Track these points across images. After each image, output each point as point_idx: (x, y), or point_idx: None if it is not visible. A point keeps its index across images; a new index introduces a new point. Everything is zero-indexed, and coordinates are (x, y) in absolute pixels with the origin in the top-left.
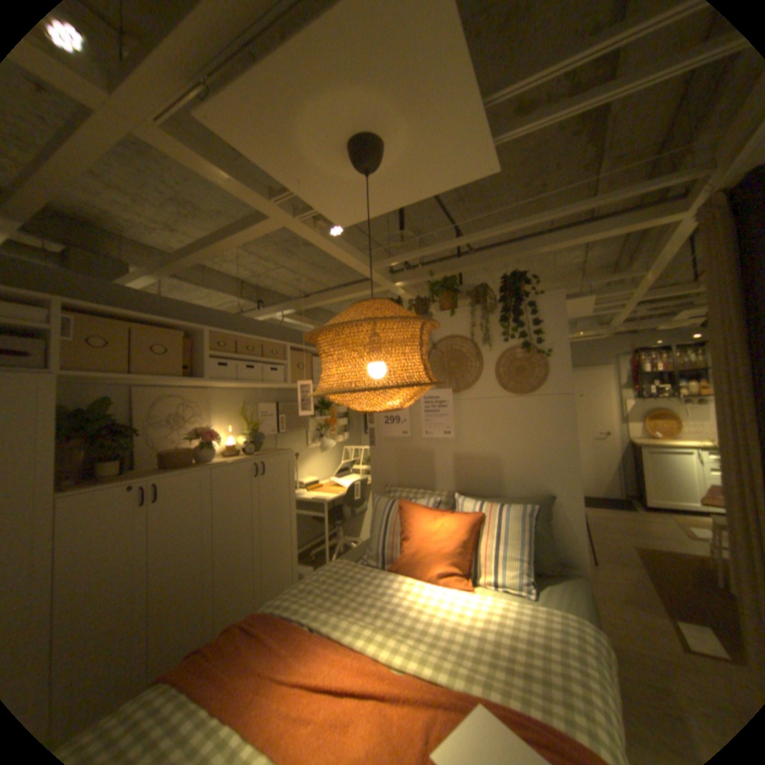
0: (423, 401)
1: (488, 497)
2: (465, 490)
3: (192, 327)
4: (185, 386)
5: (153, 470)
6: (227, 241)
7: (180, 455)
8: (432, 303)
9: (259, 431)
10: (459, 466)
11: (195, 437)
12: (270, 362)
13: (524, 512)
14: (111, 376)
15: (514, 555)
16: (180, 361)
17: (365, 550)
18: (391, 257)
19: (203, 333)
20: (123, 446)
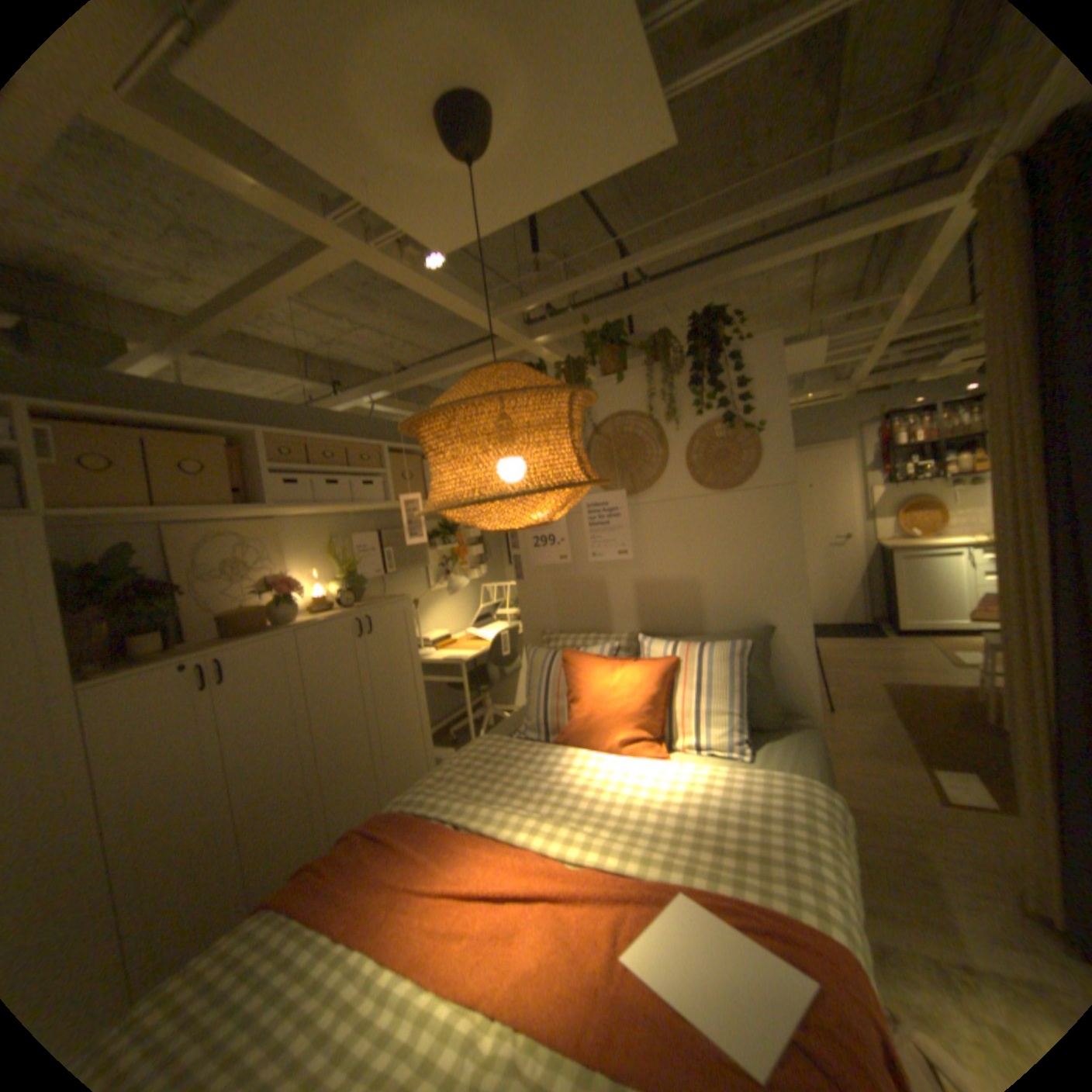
0: (586, 511)
1: (684, 635)
2: (652, 628)
3: (236, 428)
4: (239, 517)
5: (211, 638)
6: (268, 288)
7: (247, 616)
8: (590, 364)
9: (357, 573)
10: (642, 597)
11: (265, 589)
12: (360, 472)
13: (733, 650)
14: (126, 511)
15: (720, 708)
16: (226, 480)
17: (521, 720)
18: (524, 298)
19: (254, 436)
20: (161, 609)
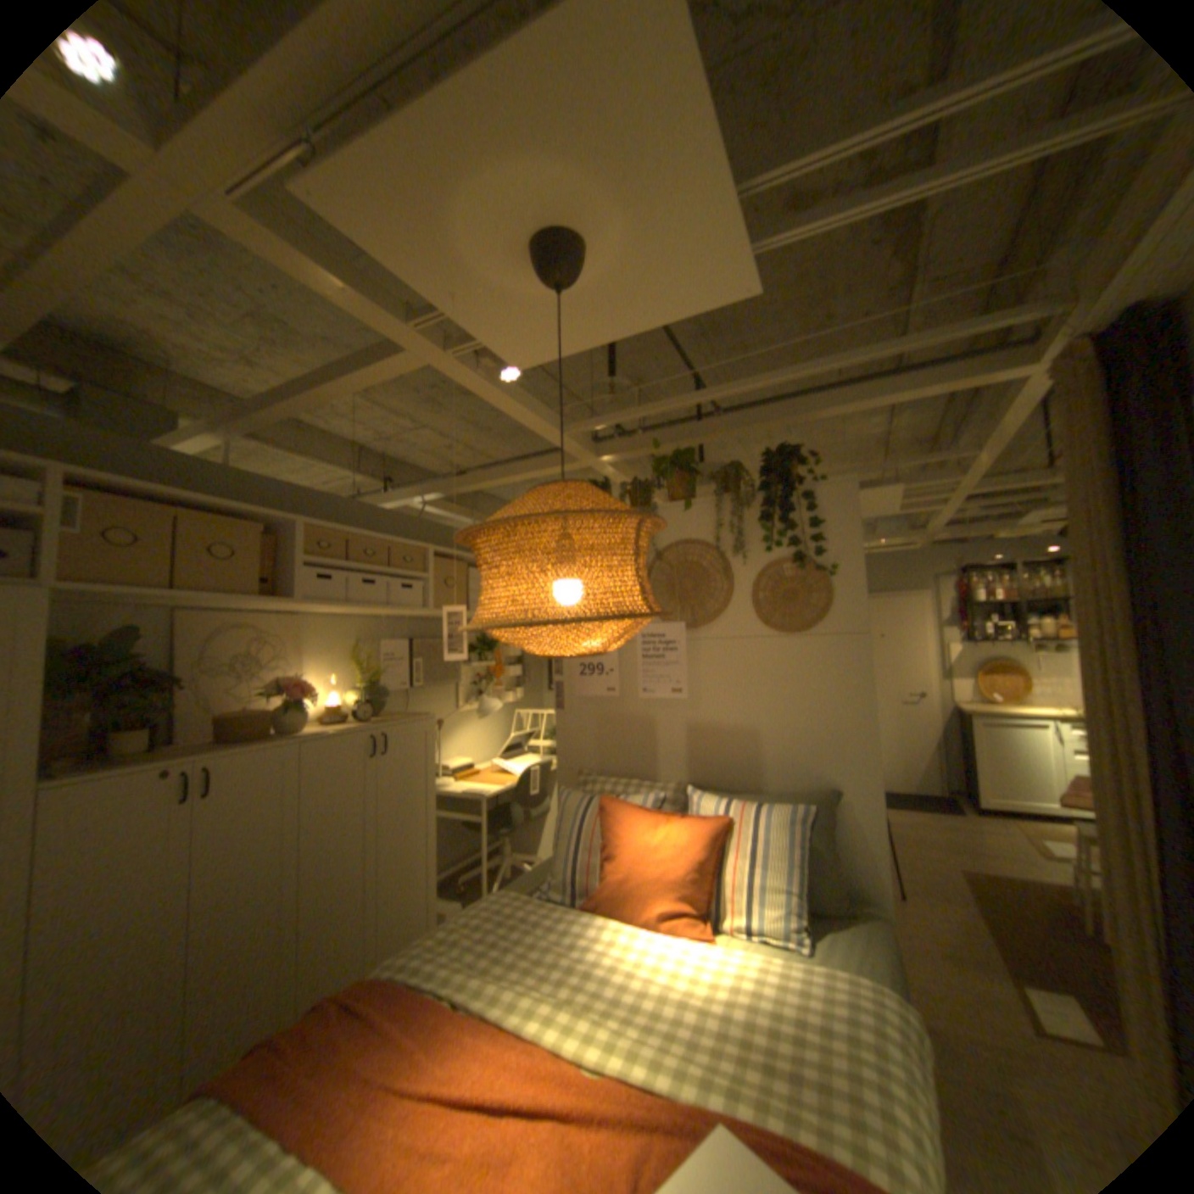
0: (639, 641)
1: (738, 793)
2: (703, 781)
3: (277, 517)
4: (262, 611)
5: (204, 744)
6: (338, 383)
7: (250, 722)
8: (657, 489)
9: (379, 685)
10: (694, 744)
11: (275, 693)
12: (401, 575)
13: (794, 816)
14: (141, 593)
15: (777, 885)
16: (255, 570)
17: (544, 876)
18: (595, 418)
19: (295, 527)
20: (156, 705)
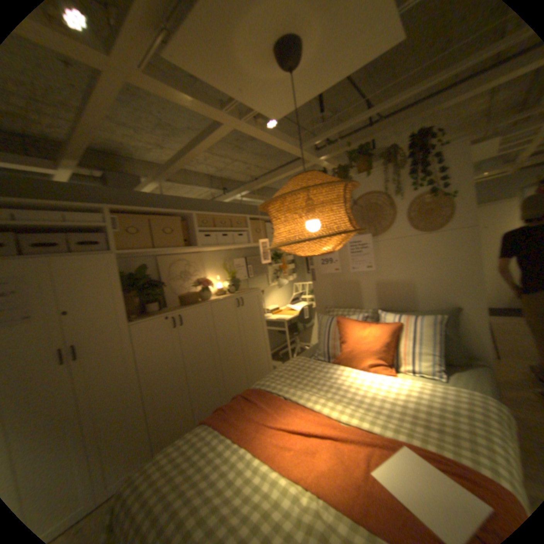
0: (349, 246)
1: (405, 312)
2: (387, 307)
3: (186, 213)
4: (188, 253)
5: (178, 306)
6: (198, 148)
7: (192, 297)
8: (352, 168)
9: (237, 278)
10: (381, 291)
11: (199, 285)
12: (238, 230)
13: (436, 320)
14: (146, 251)
15: (428, 352)
16: (182, 237)
17: (316, 351)
18: (316, 137)
19: (193, 216)
20: (160, 293)
